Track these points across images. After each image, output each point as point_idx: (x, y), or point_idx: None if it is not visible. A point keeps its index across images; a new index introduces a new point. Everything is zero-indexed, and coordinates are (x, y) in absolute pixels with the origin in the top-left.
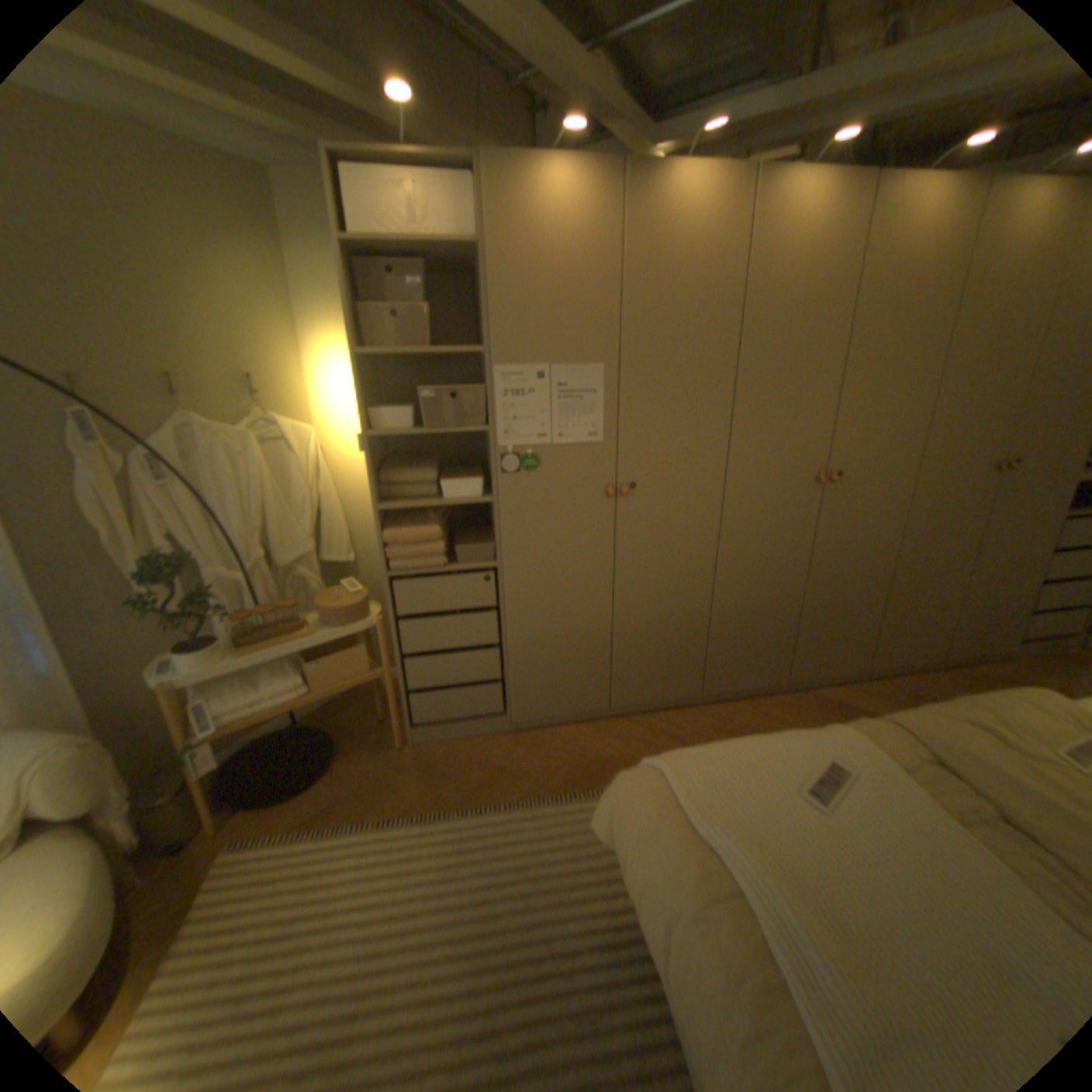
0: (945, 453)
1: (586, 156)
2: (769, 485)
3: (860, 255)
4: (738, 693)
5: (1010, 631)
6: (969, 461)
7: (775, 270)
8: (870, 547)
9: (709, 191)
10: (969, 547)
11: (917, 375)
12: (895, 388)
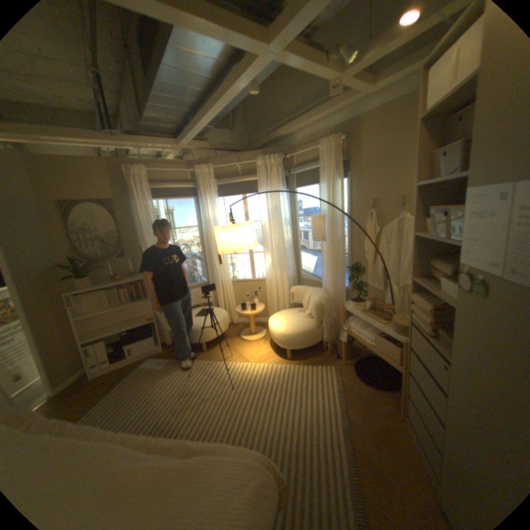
0: None
1: None
2: None
3: None
4: None
5: None
6: None
7: None
8: None
9: None
10: None
11: None
12: None
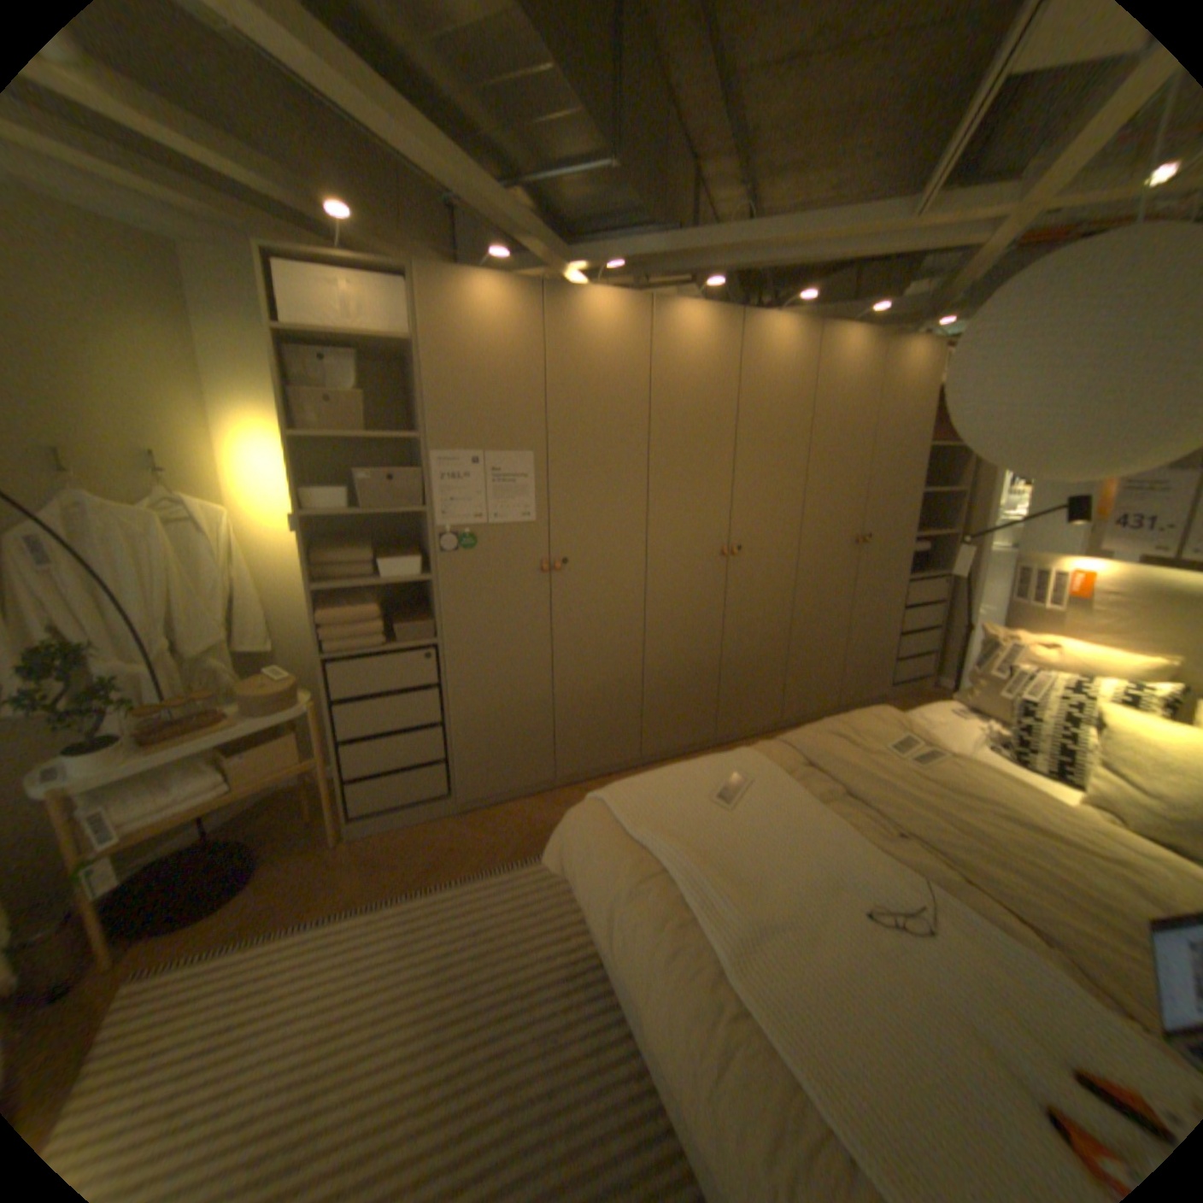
0: (816, 530)
1: (509, 277)
2: (682, 559)
3: (736, 371)
4: (672, 751)
5: (881, 676)
6: (834, 537)
7: (672, 380)
8: (768, 610)
9: (614, 313)
10: (843, 607)
11: (788, 468)
12: (773, 477)
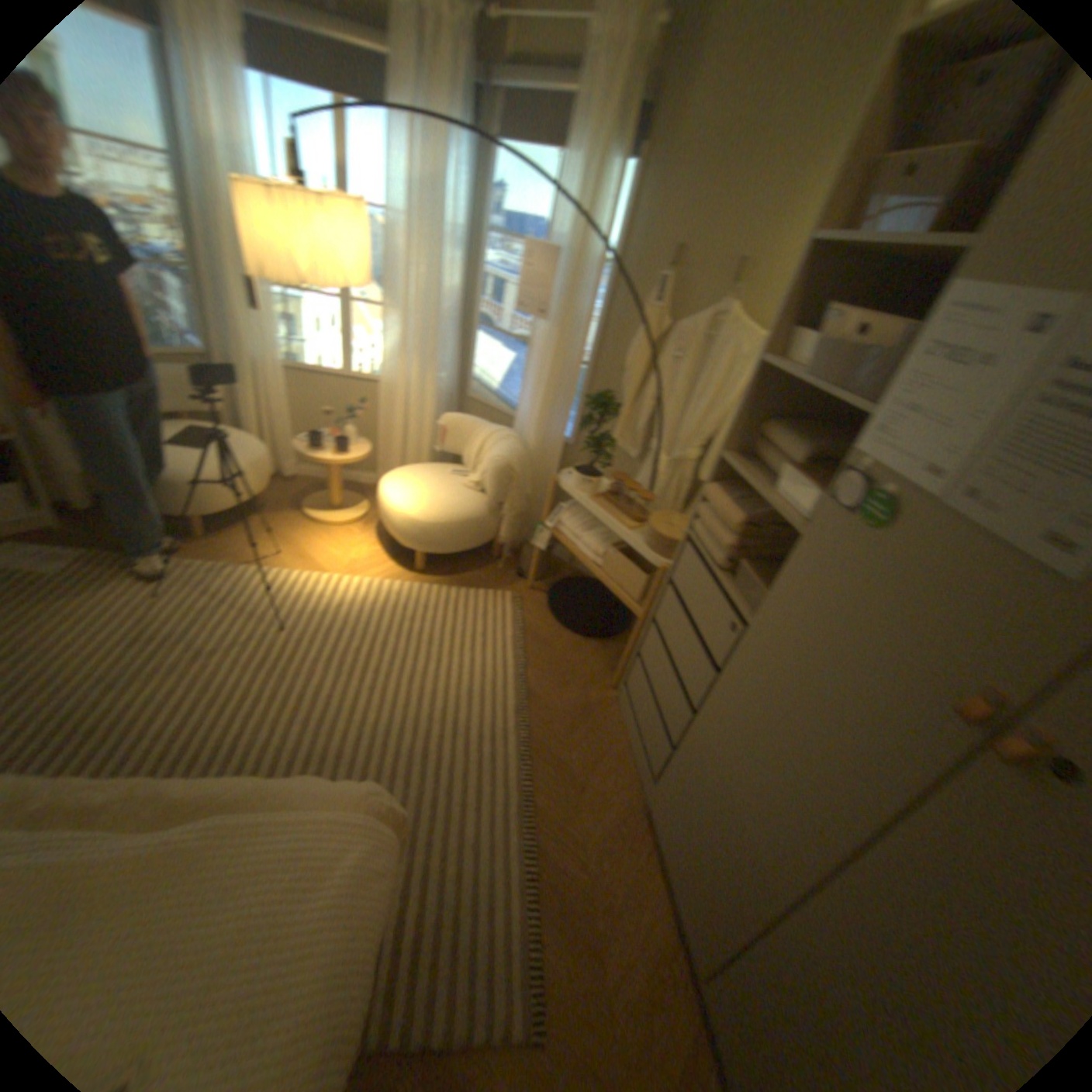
0: None
1: None
2: None
3: None
4: None
5: None
6: None
7: None
8: None
9: None
10: None
11: None
12: None
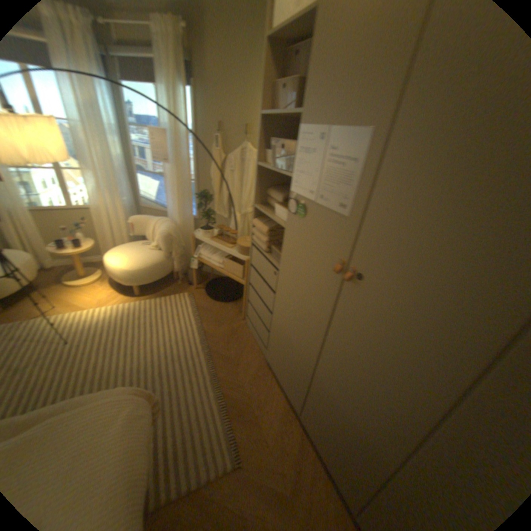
0: None
1: None
2: None
3: None
4: None
5: None
6: None
7: None
8: None
9: None
10: None
11: None
12: None
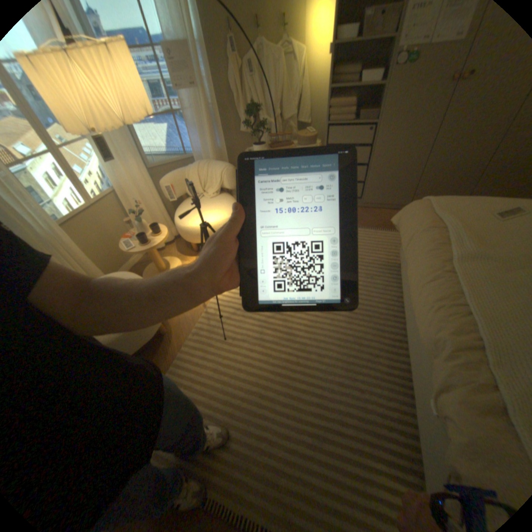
0: None
1: None
2: None
3: None
4: None
5: None
6: None
7: None
8: None
9: None
10: None
11: None
12: None
